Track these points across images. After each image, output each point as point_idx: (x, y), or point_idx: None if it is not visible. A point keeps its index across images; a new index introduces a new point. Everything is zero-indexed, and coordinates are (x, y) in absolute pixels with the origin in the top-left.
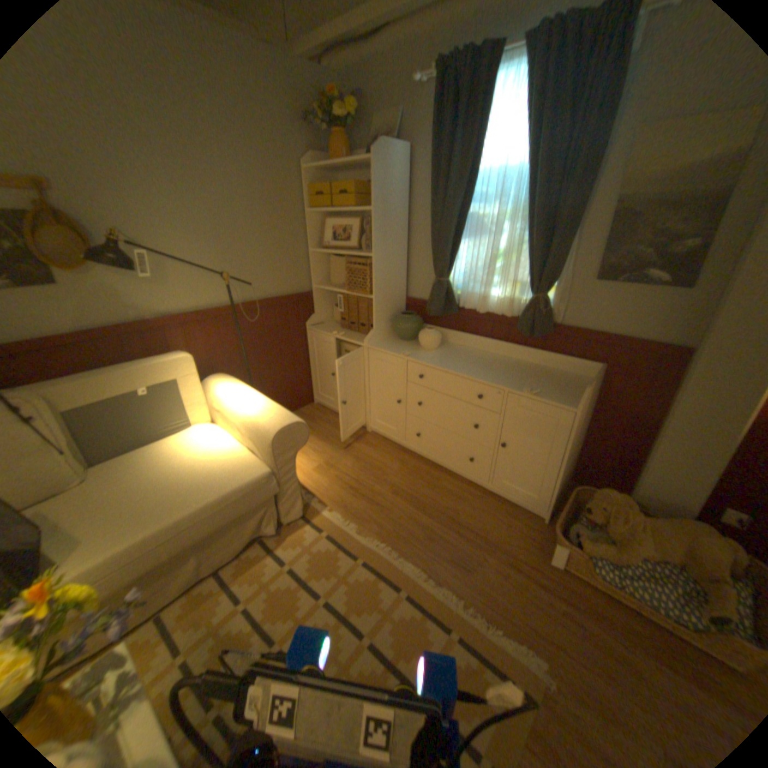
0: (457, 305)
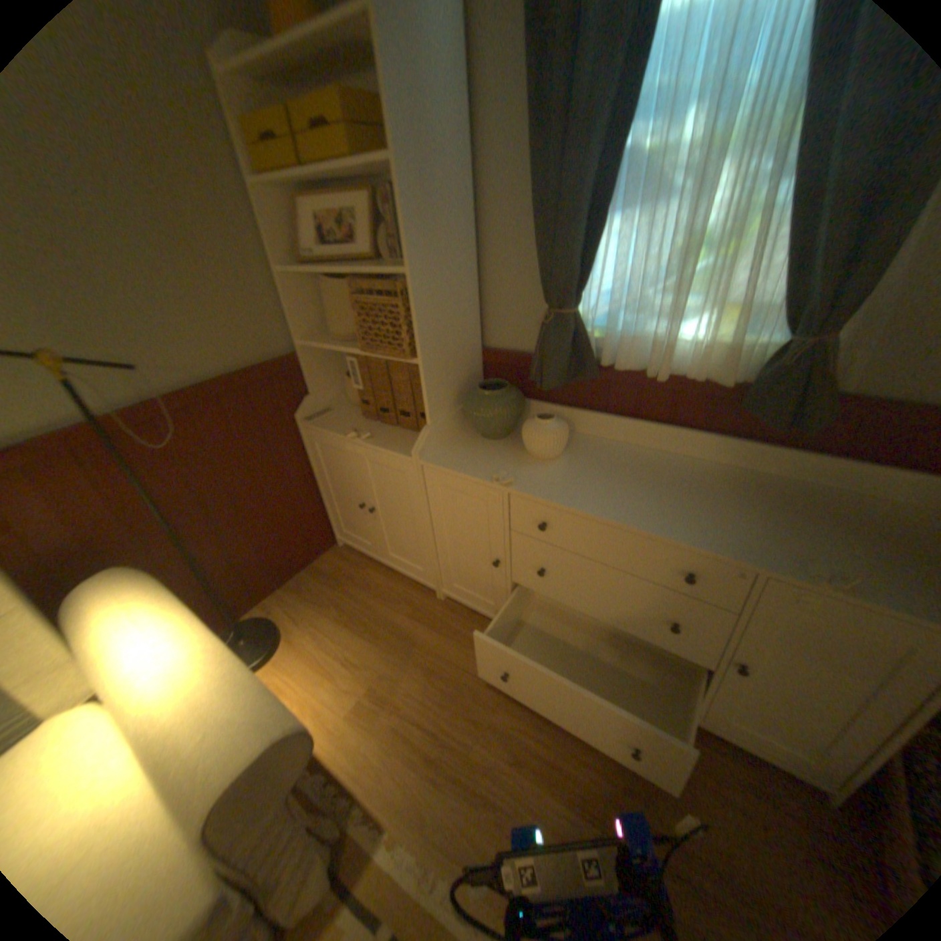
0: (598, 362)
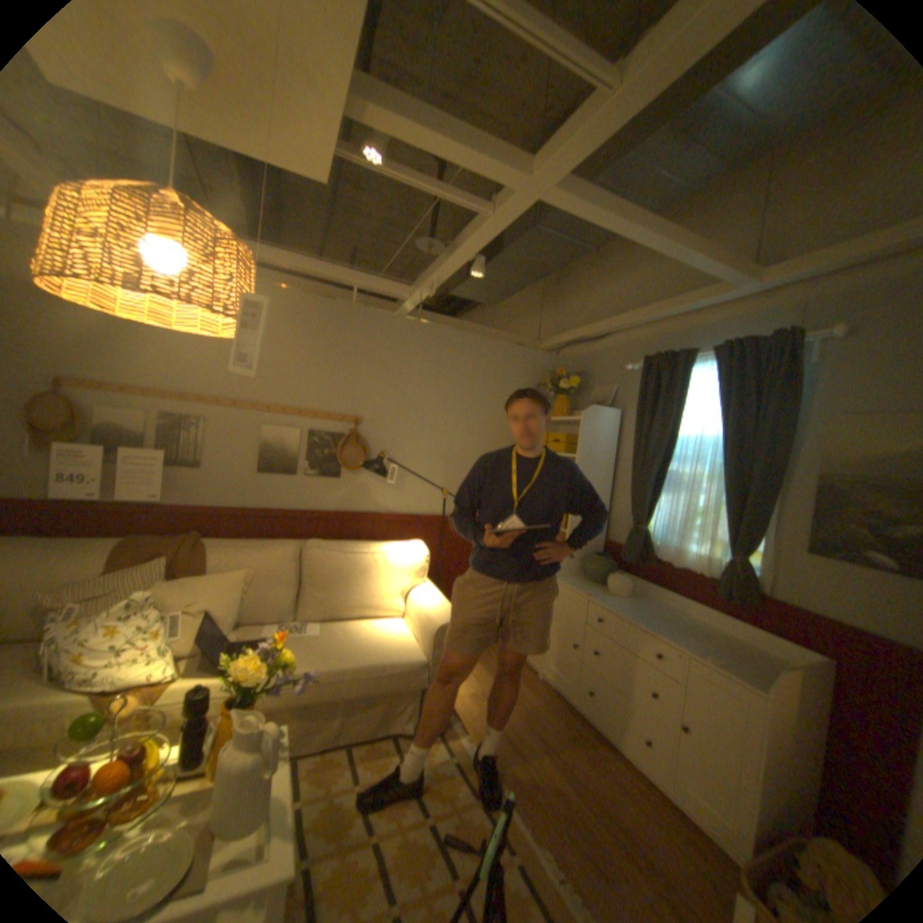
0: (654, 555)
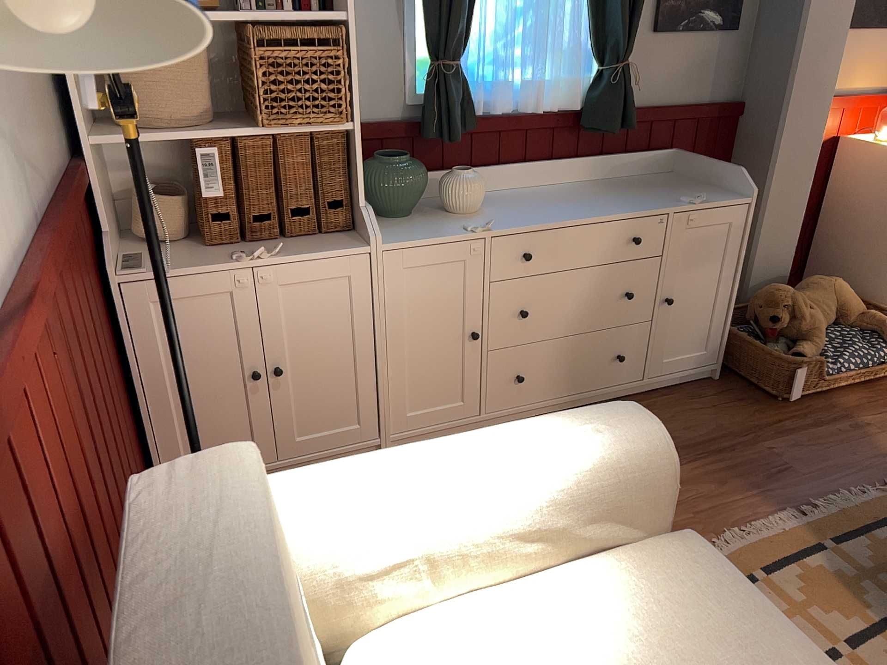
0: (474, 113)
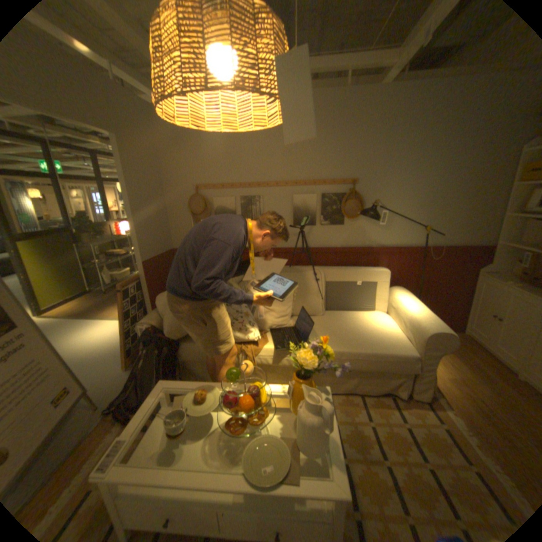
0: None
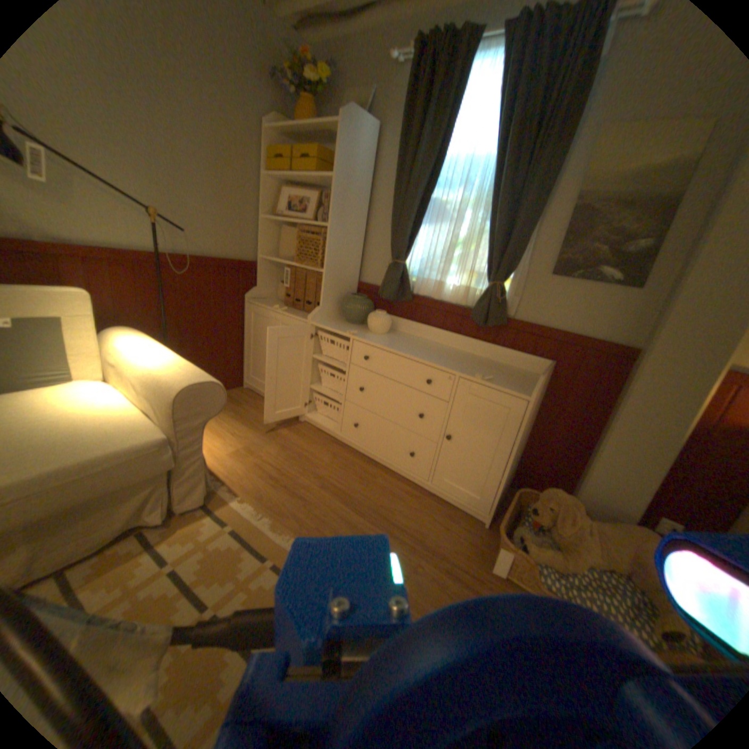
0: (411, 291)
